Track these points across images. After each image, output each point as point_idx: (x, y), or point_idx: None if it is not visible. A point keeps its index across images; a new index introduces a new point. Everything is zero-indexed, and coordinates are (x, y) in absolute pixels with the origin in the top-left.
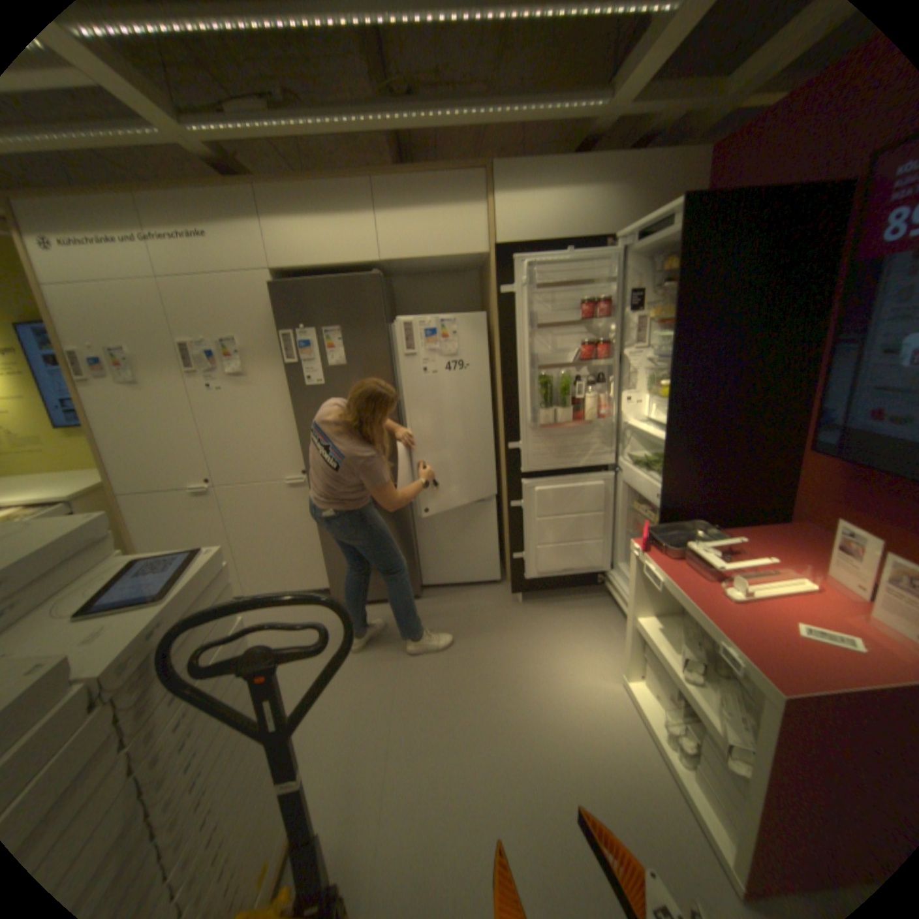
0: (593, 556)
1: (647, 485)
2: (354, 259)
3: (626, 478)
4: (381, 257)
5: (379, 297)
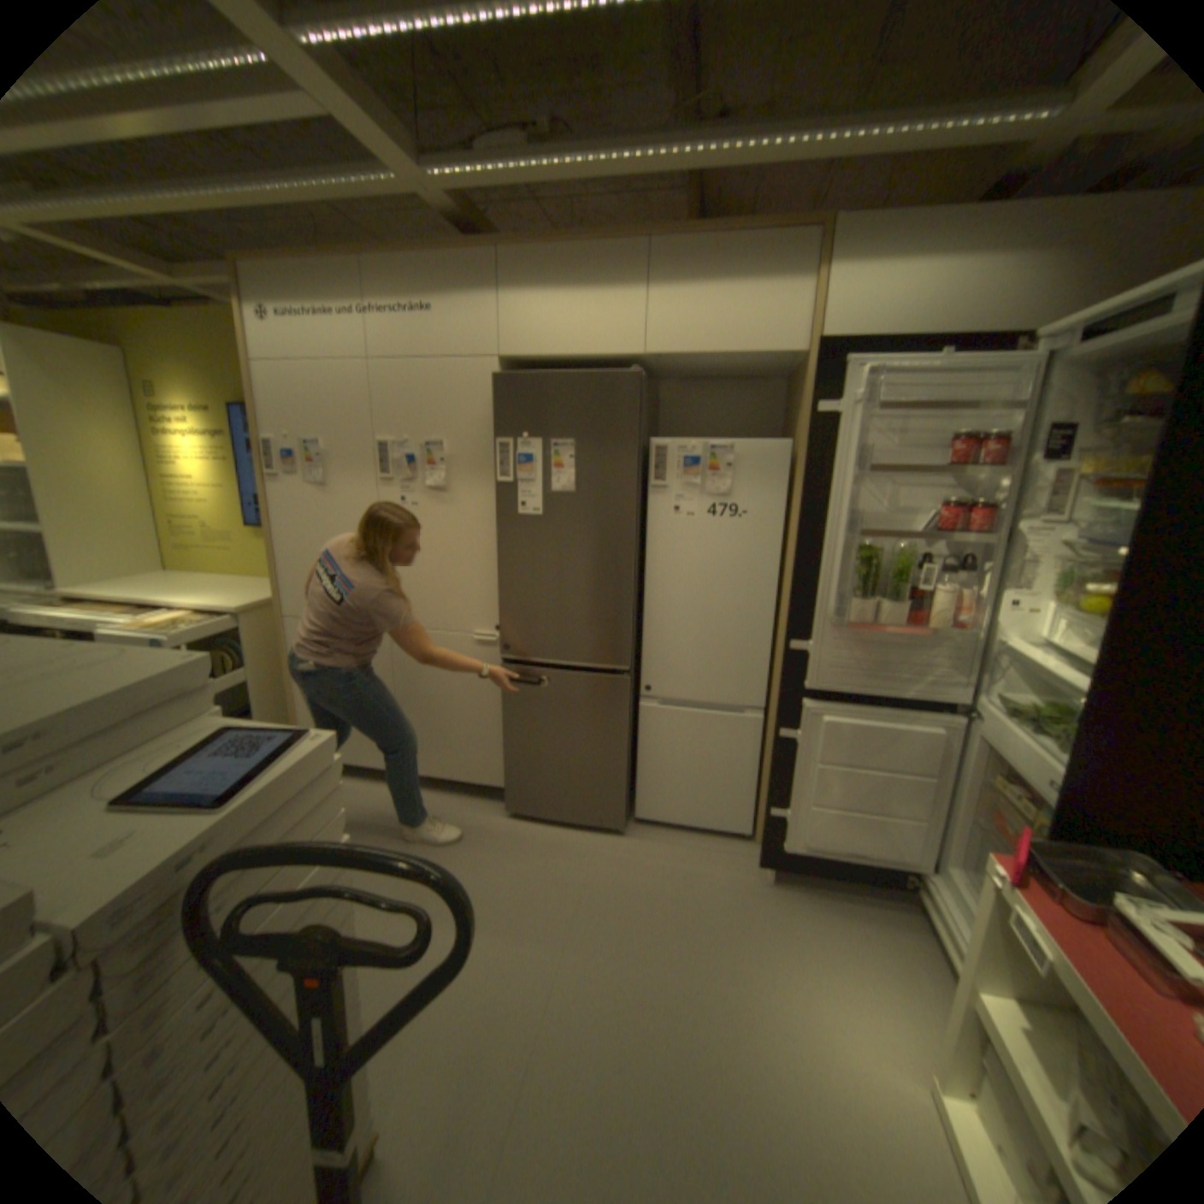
0: (908, 845)
1: (1033, 758)
2: (610, 350)
3: (989, 734)
4: (647, 349)
5: (635, 403)
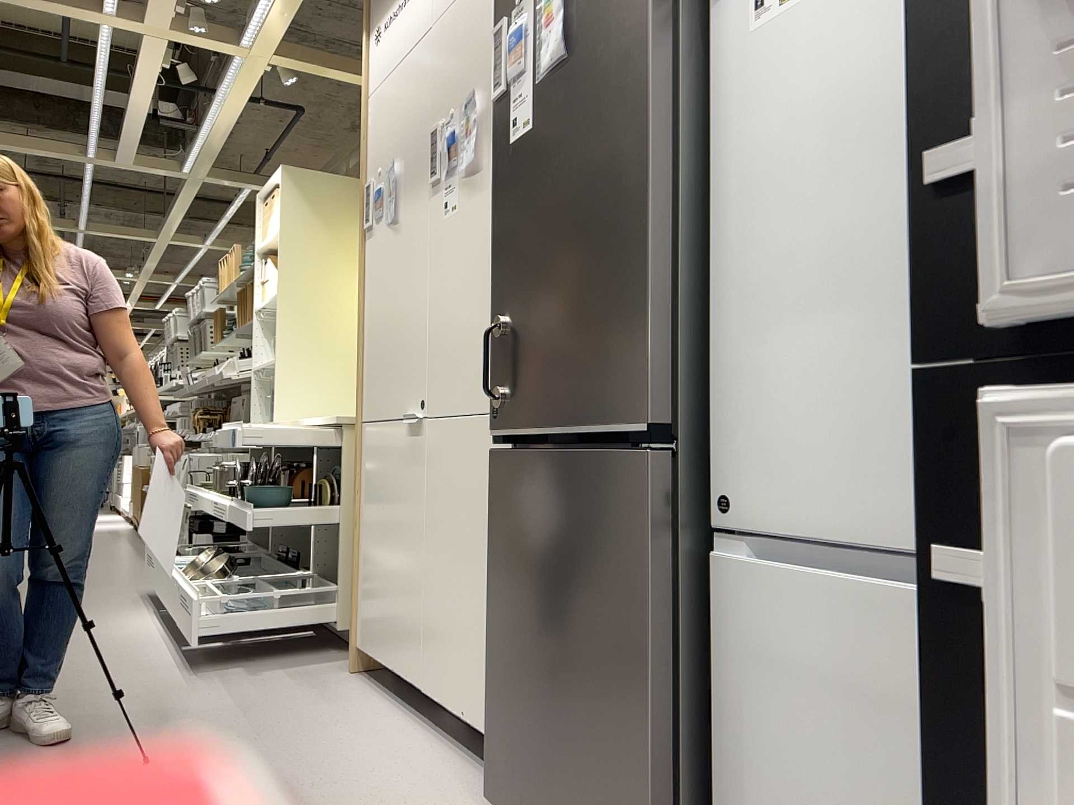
0: None
1: None
2: None
3: None
4: None
5: None
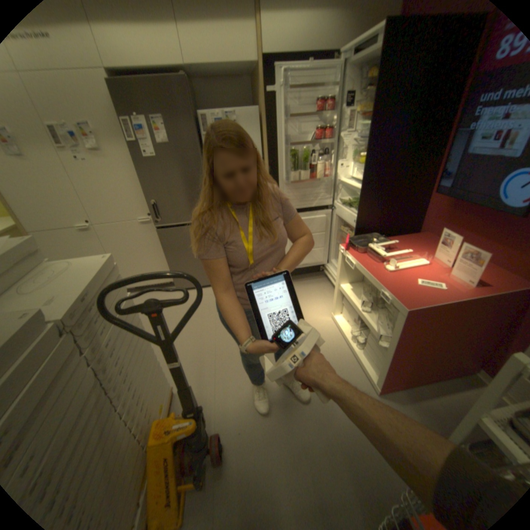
0: (318, 256)
1: (349, 215)
2: (165, 63)
3: (337, 212)
4: (184, 62)
5: (186, 93)
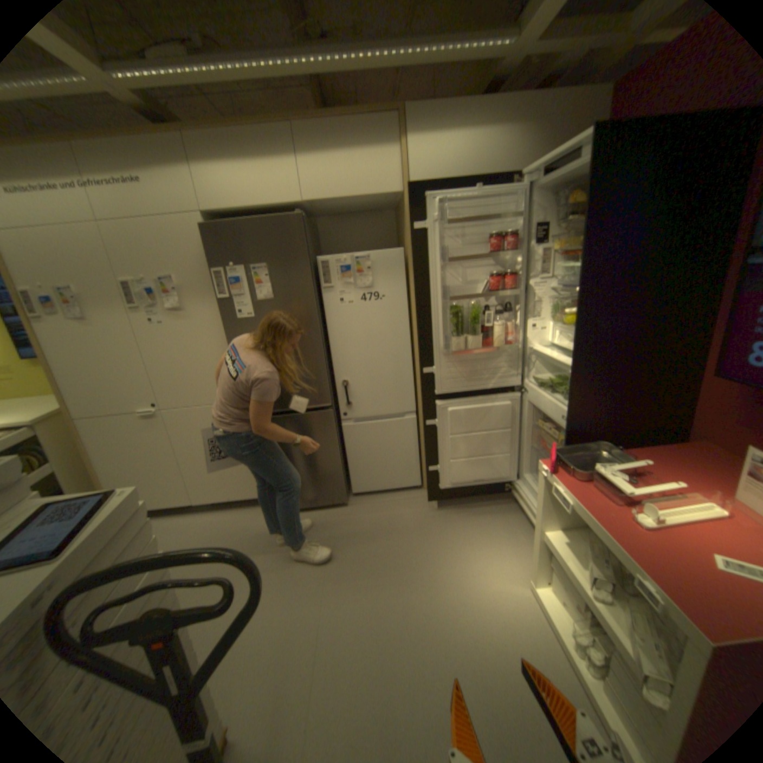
0: (501, 468)
1: (552, 406)
2: (278, 200)
3: (531, 398)
4: (303, 198)
5: (301, 235)
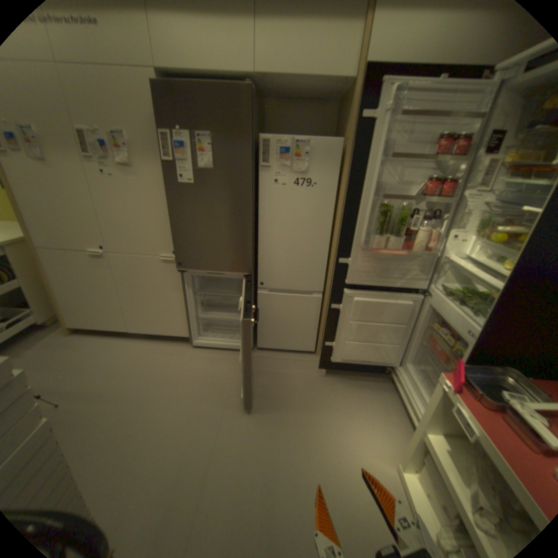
0: (389, 355)
1: (459, 318)
2: (230, 68)
3: (434, 303)
4: (255, 68)
5: (248, 107)
